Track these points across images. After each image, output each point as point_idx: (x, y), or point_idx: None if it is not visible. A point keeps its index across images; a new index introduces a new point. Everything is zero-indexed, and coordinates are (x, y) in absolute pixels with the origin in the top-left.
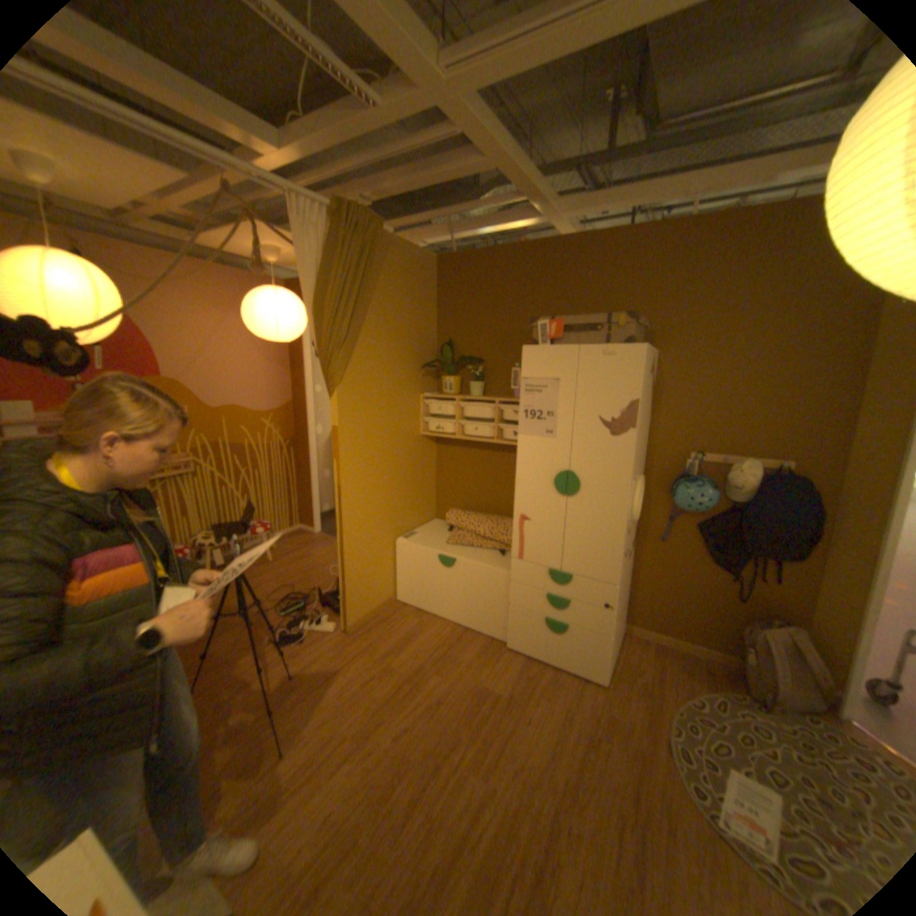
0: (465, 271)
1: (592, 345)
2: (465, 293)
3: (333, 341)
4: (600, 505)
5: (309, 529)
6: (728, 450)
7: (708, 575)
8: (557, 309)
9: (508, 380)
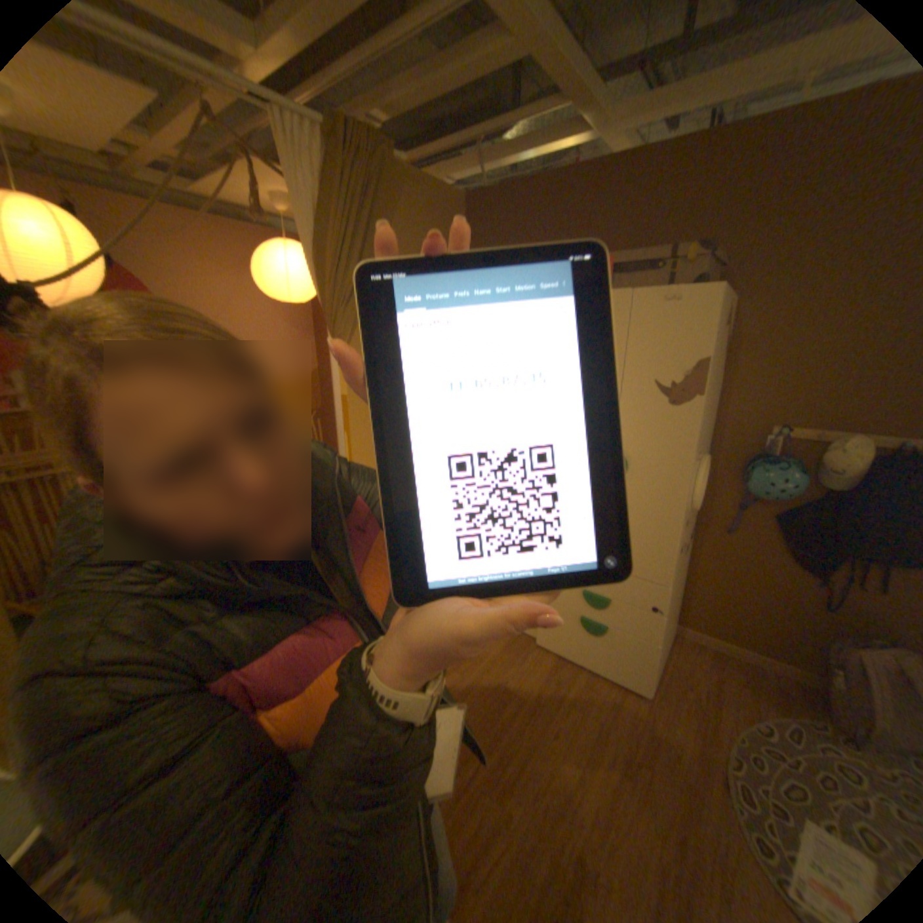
0: (498, 209)
1: (650, 288)
2: (497, 237)
3: (338, 295)
4: (652, 490)
5: None
6: (826, 423)
7: (787, 577)
8: None
9: None
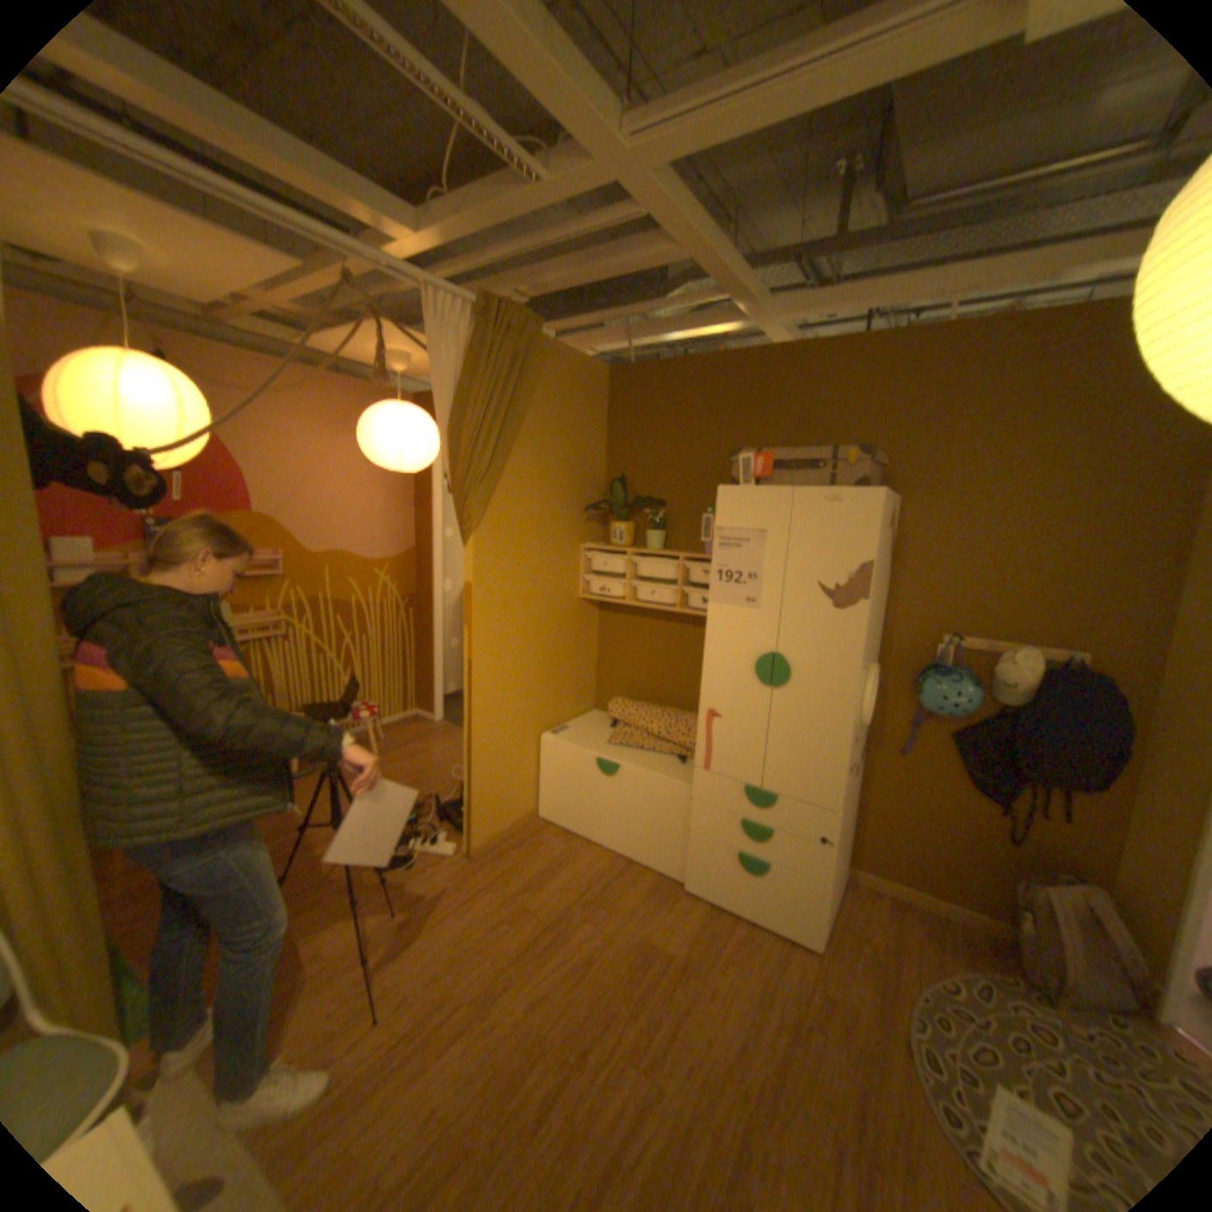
0: (646, 387)
1: (811, 488)
2: (645, 416)
3: (472, 473)
4: (817, 701)
5: (429, 716)
6: (996, 633)
7: (967, 806)
8: (765, 439)
9: (697, 529)
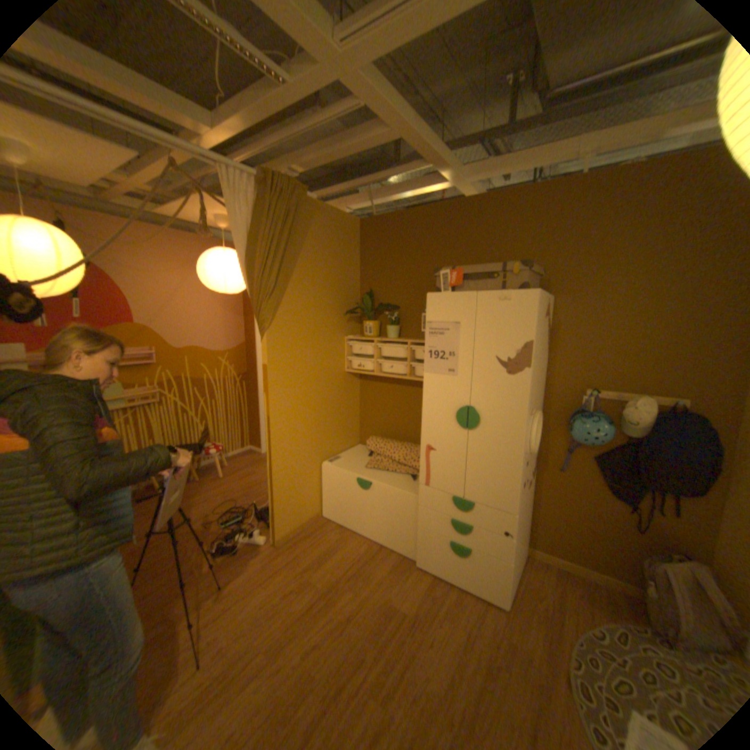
0: (384, 231)
1: (489, 292)
2: (383, 250)
3: (263, 291)
4: (499, 438)
5: (258, 450)
6: (623, 387)
7: (607, 506)
8: (462, 261)
9: (420, 324)
